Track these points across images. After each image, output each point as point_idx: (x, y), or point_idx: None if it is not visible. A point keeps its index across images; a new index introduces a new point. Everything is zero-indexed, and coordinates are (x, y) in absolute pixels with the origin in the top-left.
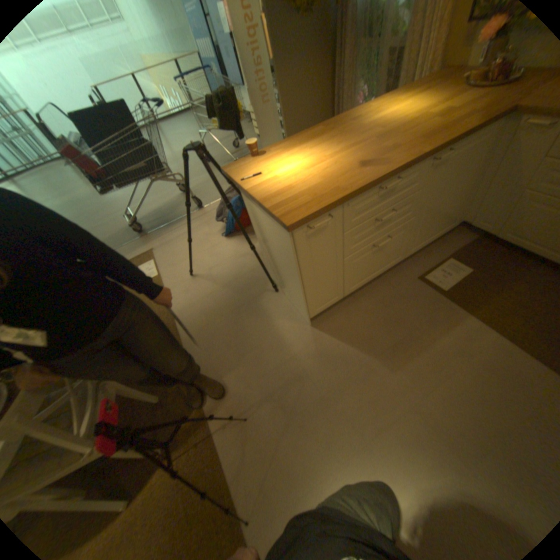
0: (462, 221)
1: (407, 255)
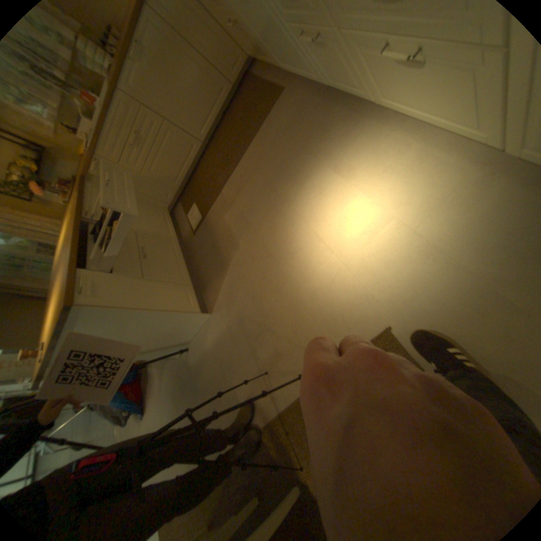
0: (169, 209)
1: (177, 241)
